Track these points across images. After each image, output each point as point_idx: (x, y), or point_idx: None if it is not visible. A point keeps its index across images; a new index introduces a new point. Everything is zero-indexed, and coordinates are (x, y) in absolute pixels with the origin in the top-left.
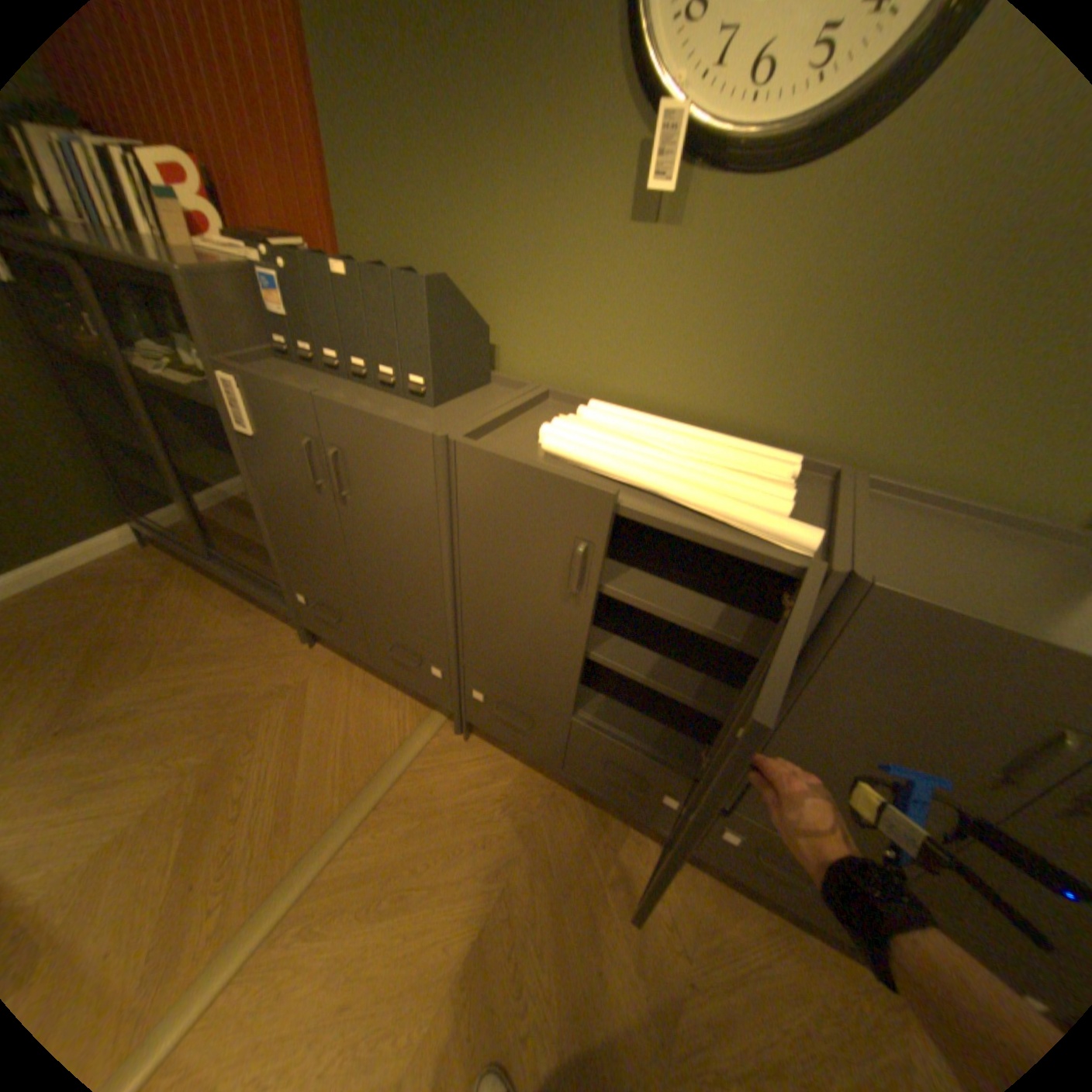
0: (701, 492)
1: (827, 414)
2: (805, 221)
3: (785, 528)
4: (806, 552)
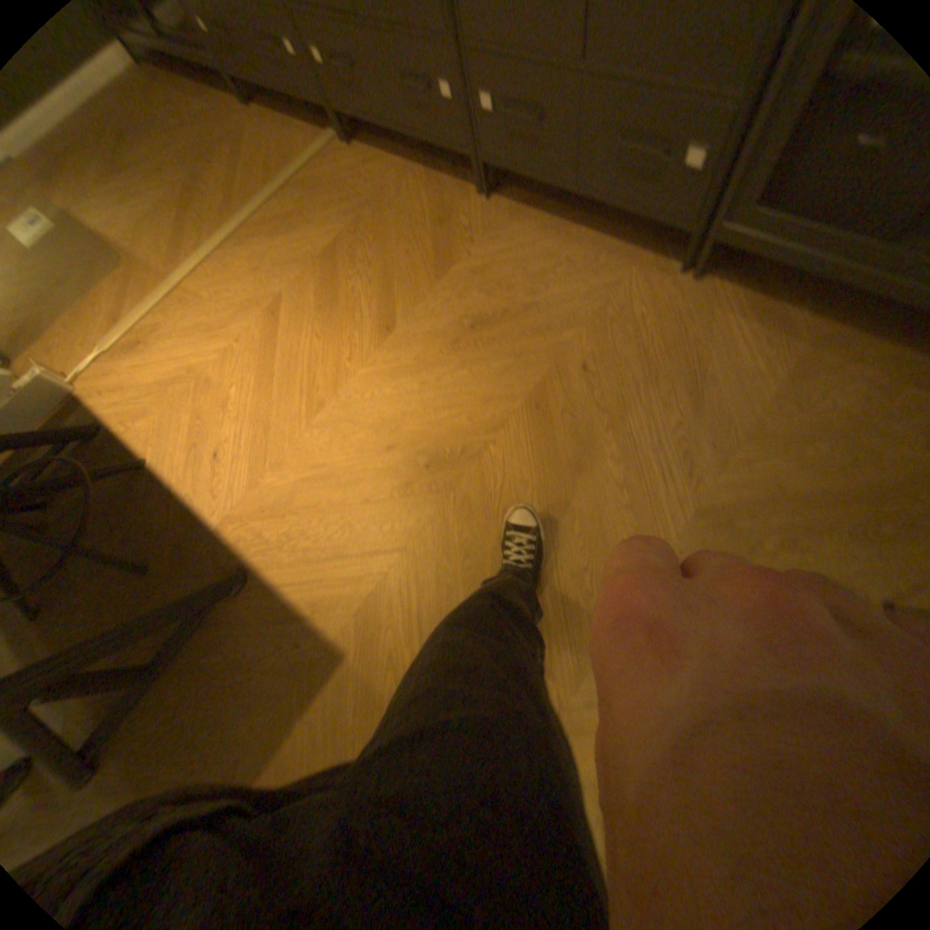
0: None
1: None
2: None
3: None
4: None
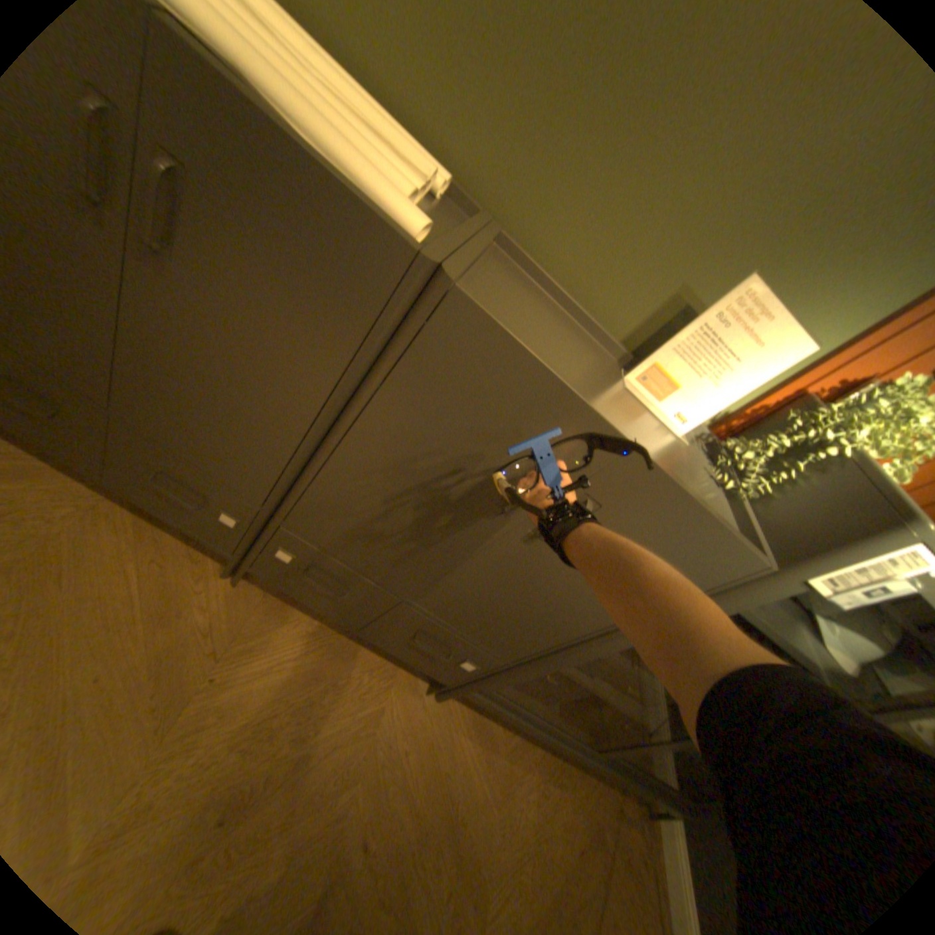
0: (303, 102)
1: (488, 142)
2: None
3: (389, 196)
4: (400, 226)
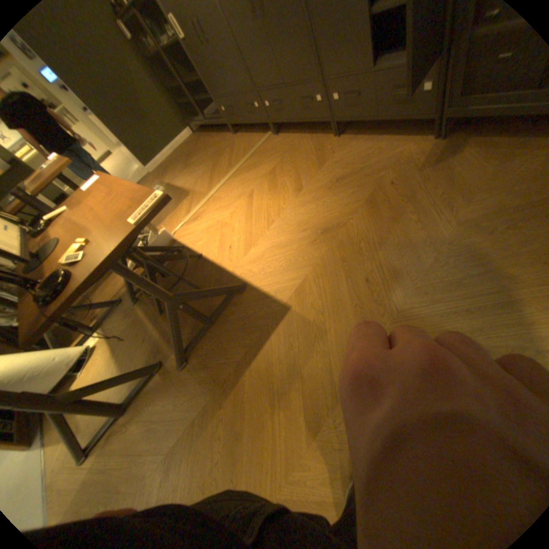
0: None
1: None
2: None
3: None
4: None
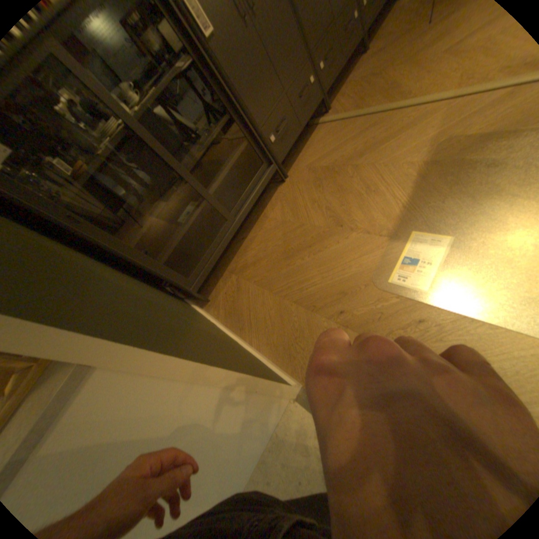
0: None
1: None
2: None
3: None
4: None
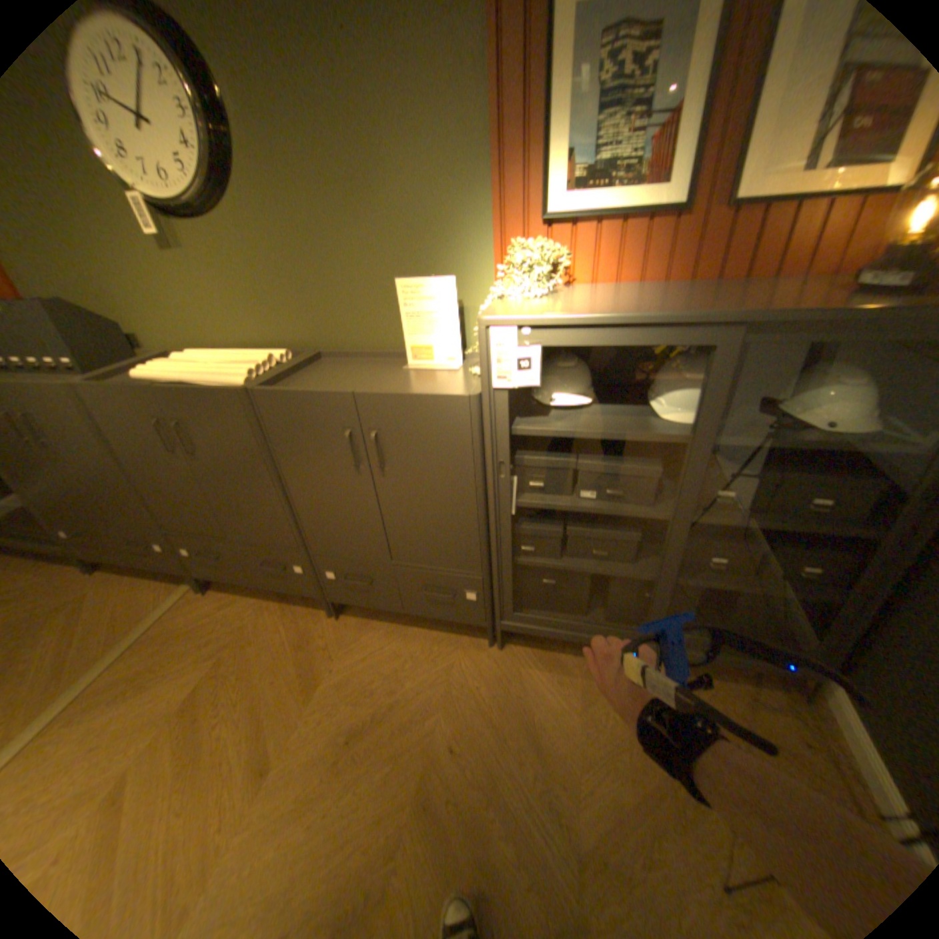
0: (199, 375)
1: (294, 326)
2: (228, 235)
3: (231, 380)
4: (232, 386)
